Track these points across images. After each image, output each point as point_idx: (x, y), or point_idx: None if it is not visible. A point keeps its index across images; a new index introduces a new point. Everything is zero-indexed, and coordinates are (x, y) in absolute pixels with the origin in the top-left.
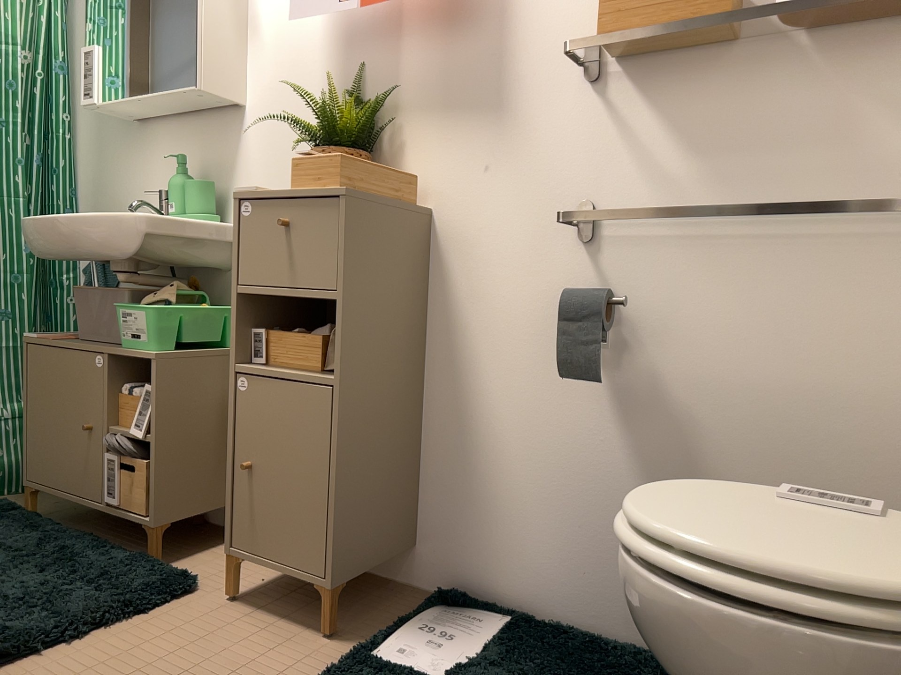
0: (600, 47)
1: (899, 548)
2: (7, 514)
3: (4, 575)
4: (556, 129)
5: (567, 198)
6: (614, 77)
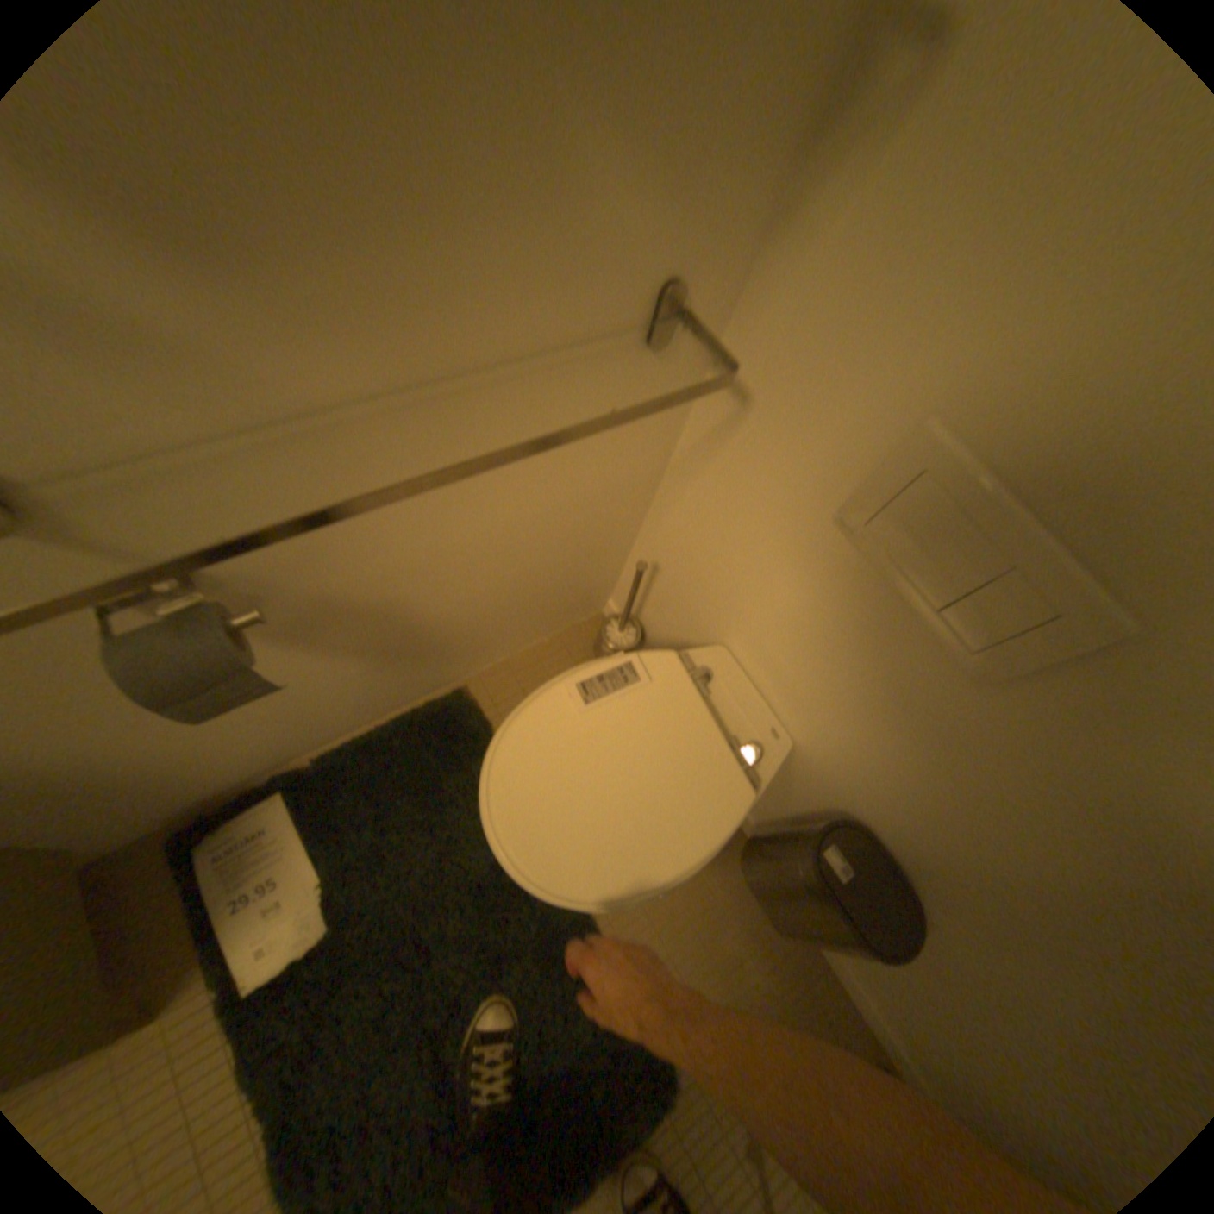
0: None
1: (692, 738)
2: None
3: None
4: None
5: None
6: None
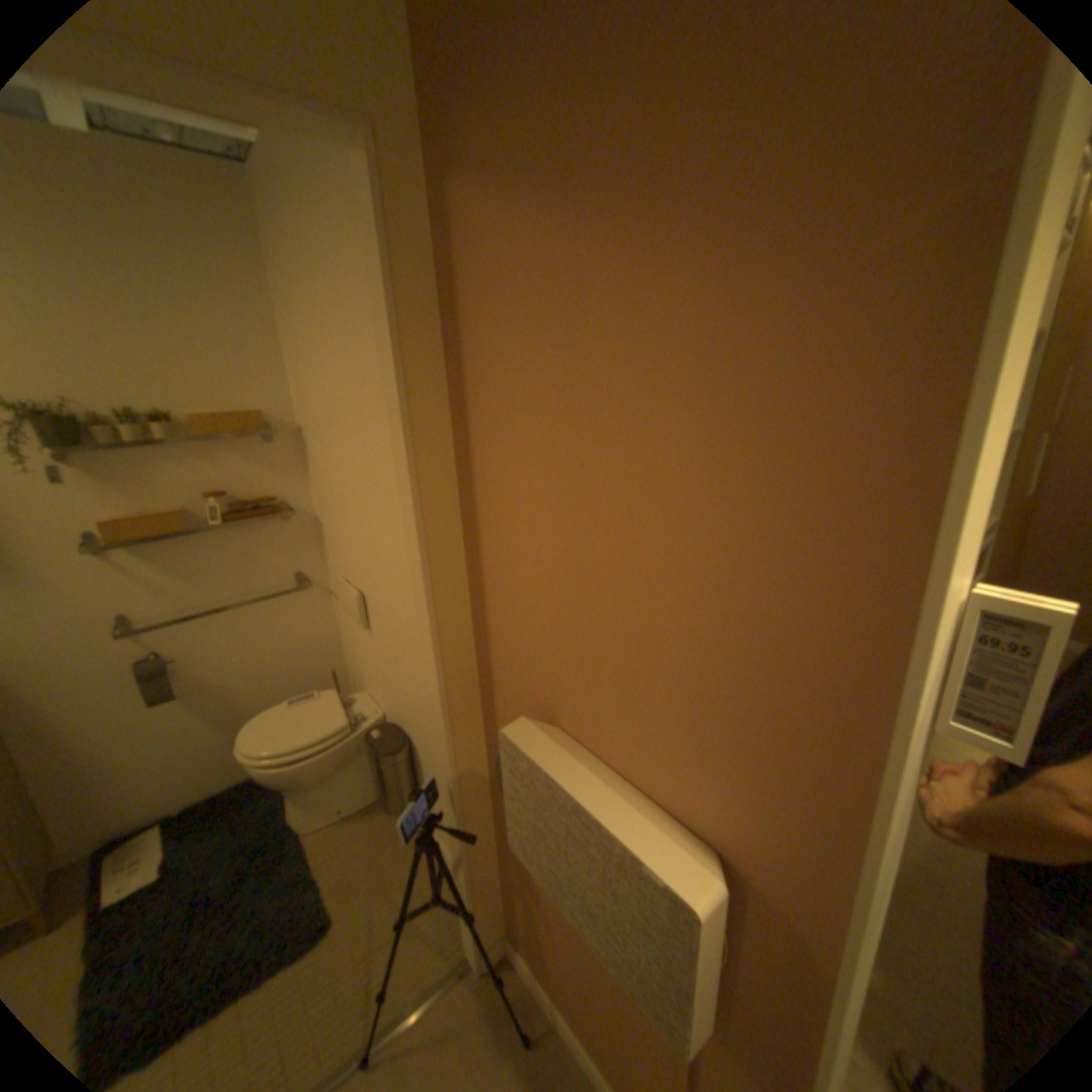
0: (97, 536)
1: (330, 711)
2: None
3: None
4: (78, 583)
5: (104, 618)
6: (114, 550)
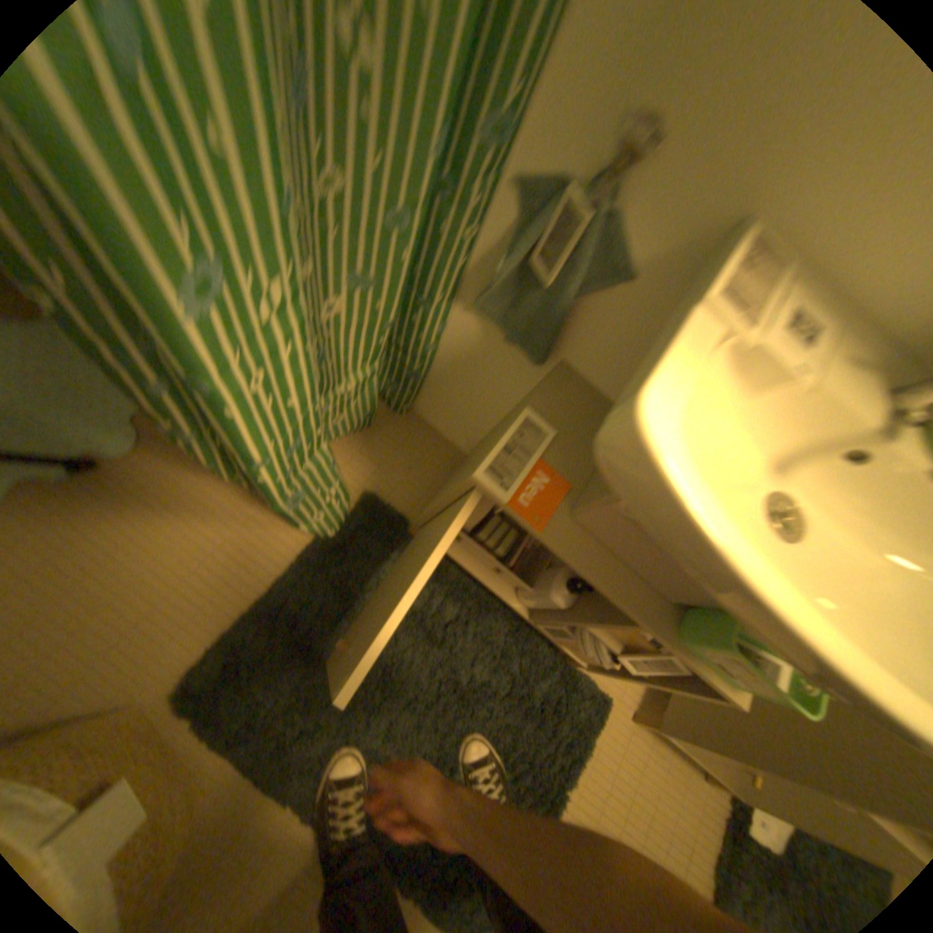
0: None
1: None
2: (397, 546)
3: (471, 716)
4: None
5: None
6: None
